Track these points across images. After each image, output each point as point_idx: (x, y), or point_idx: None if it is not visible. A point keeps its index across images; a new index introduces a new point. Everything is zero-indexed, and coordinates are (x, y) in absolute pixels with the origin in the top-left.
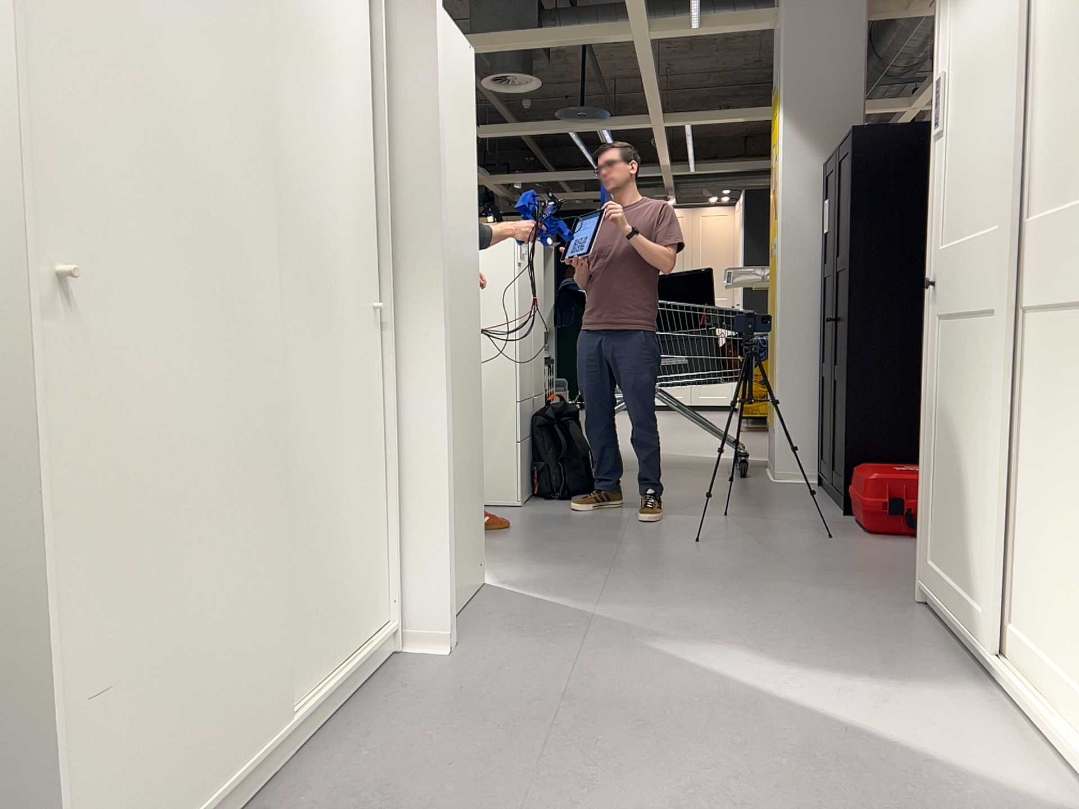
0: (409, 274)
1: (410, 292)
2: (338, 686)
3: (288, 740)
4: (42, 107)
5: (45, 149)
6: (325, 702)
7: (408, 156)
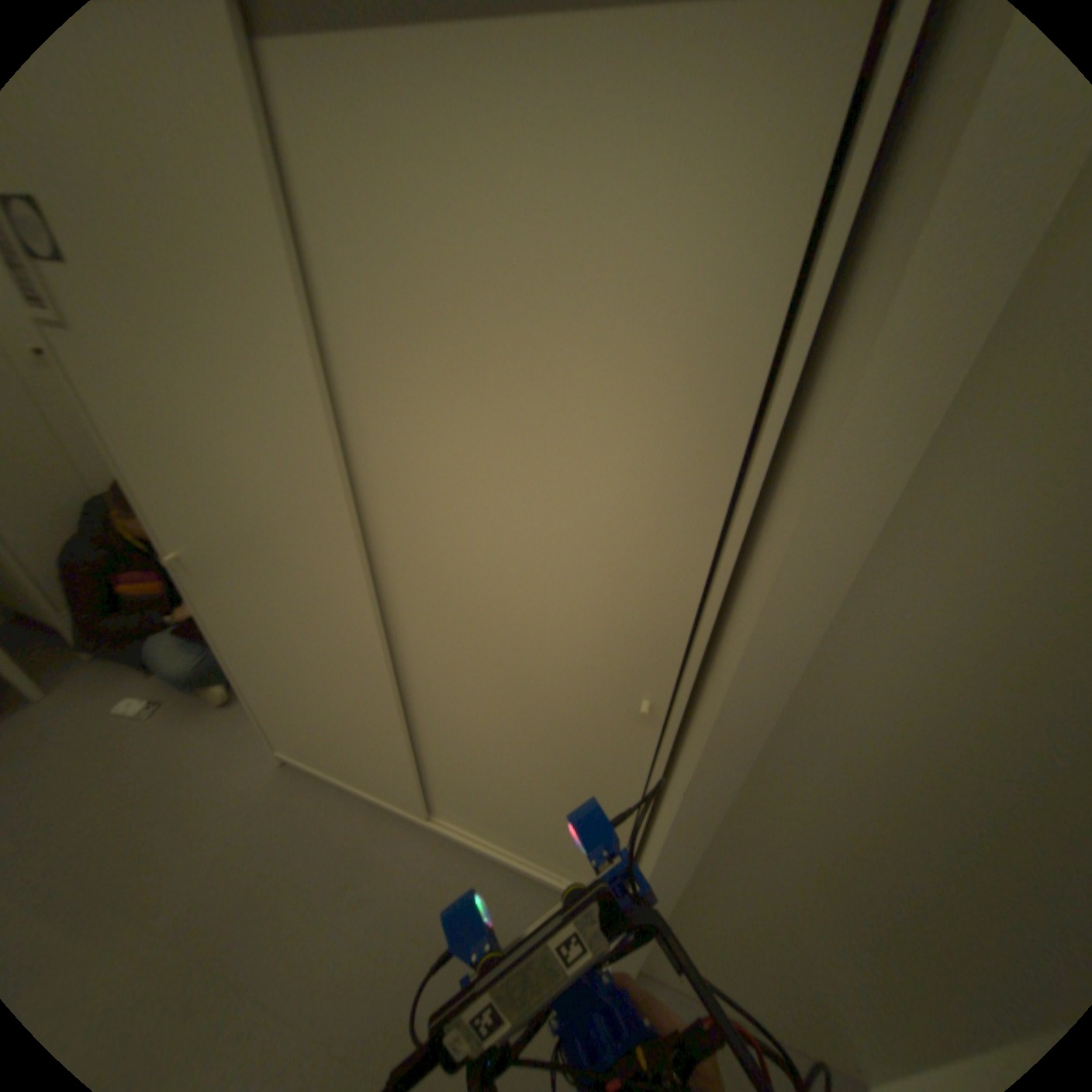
0: (694, 724)
1: (687, 744)
2: (485, 855)
3: (419, 825)
4: (125, 475)
5: (137, 497)
6: (464, 846)
7: (760, 555)
